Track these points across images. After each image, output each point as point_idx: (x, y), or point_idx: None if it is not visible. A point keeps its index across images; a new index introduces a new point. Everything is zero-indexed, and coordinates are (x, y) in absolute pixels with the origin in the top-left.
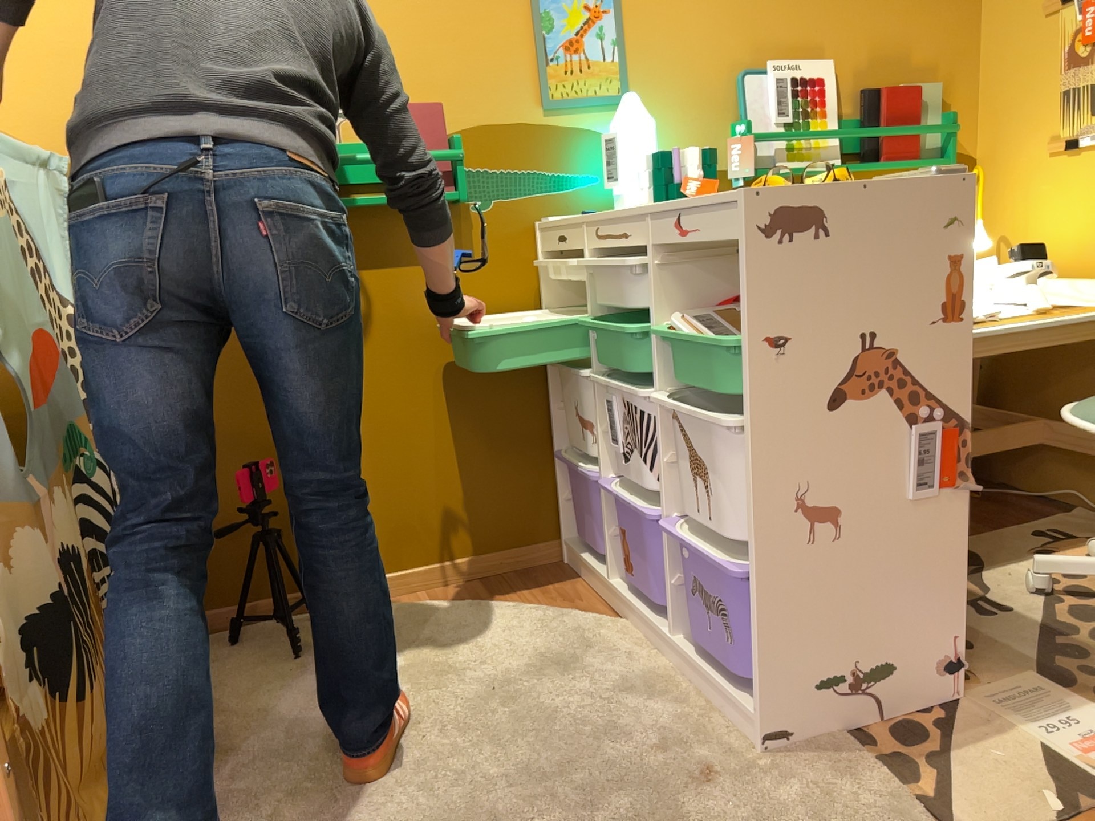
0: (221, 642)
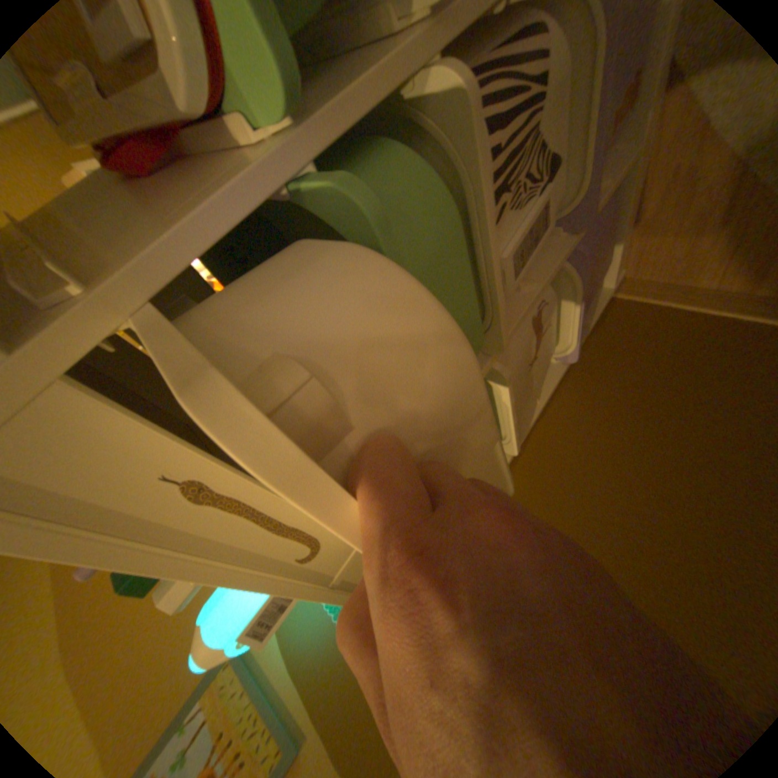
0: None
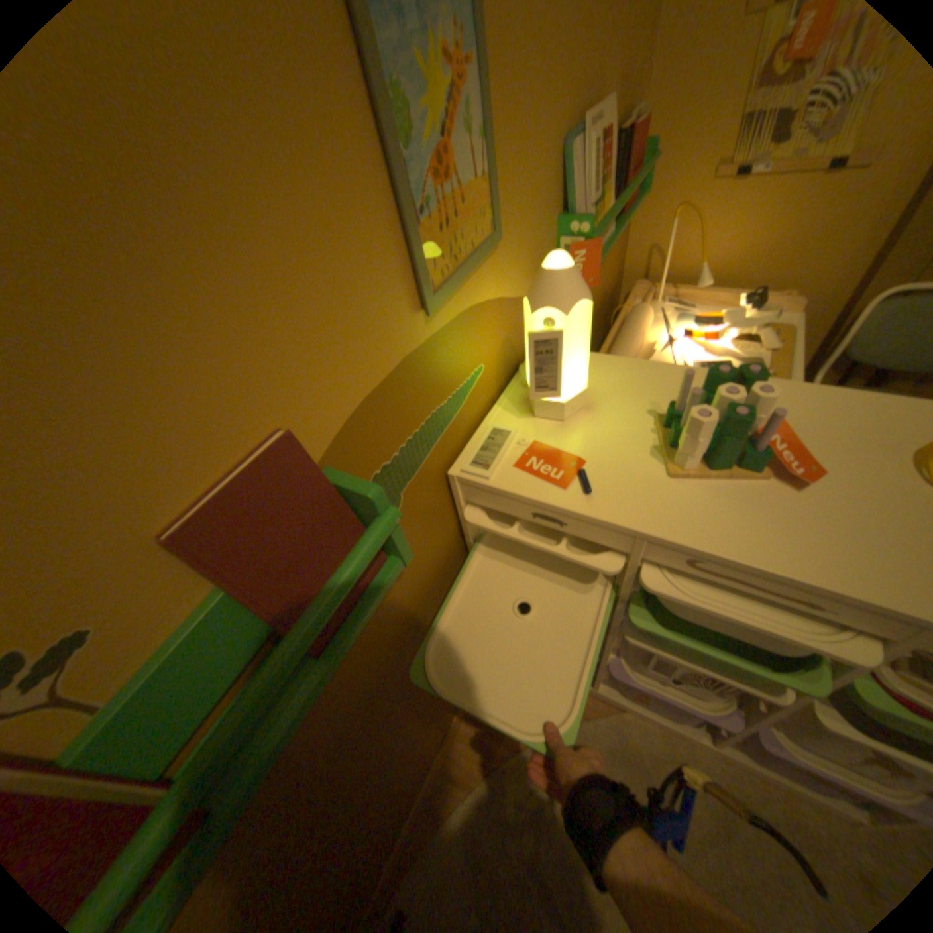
0: None
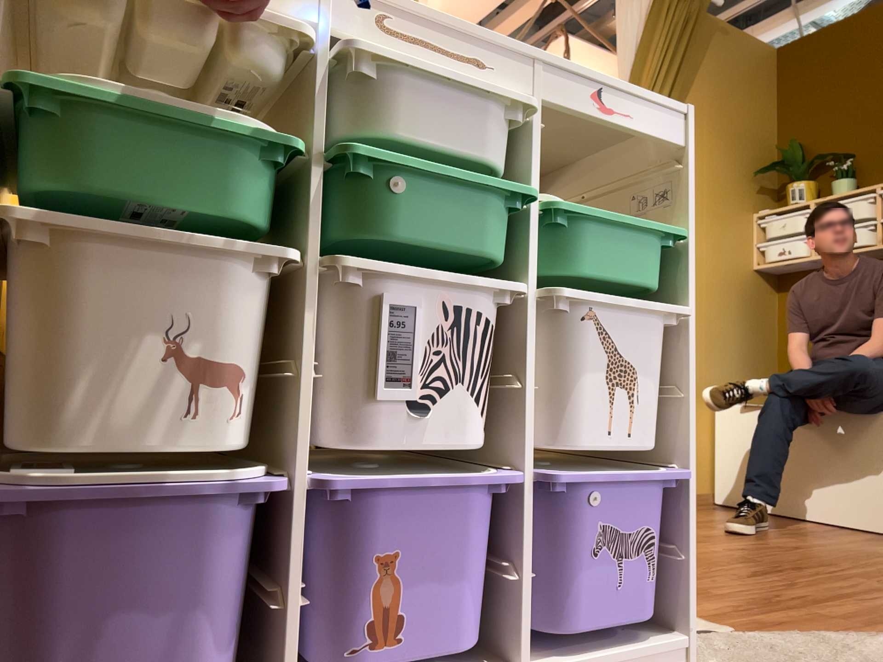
0: None
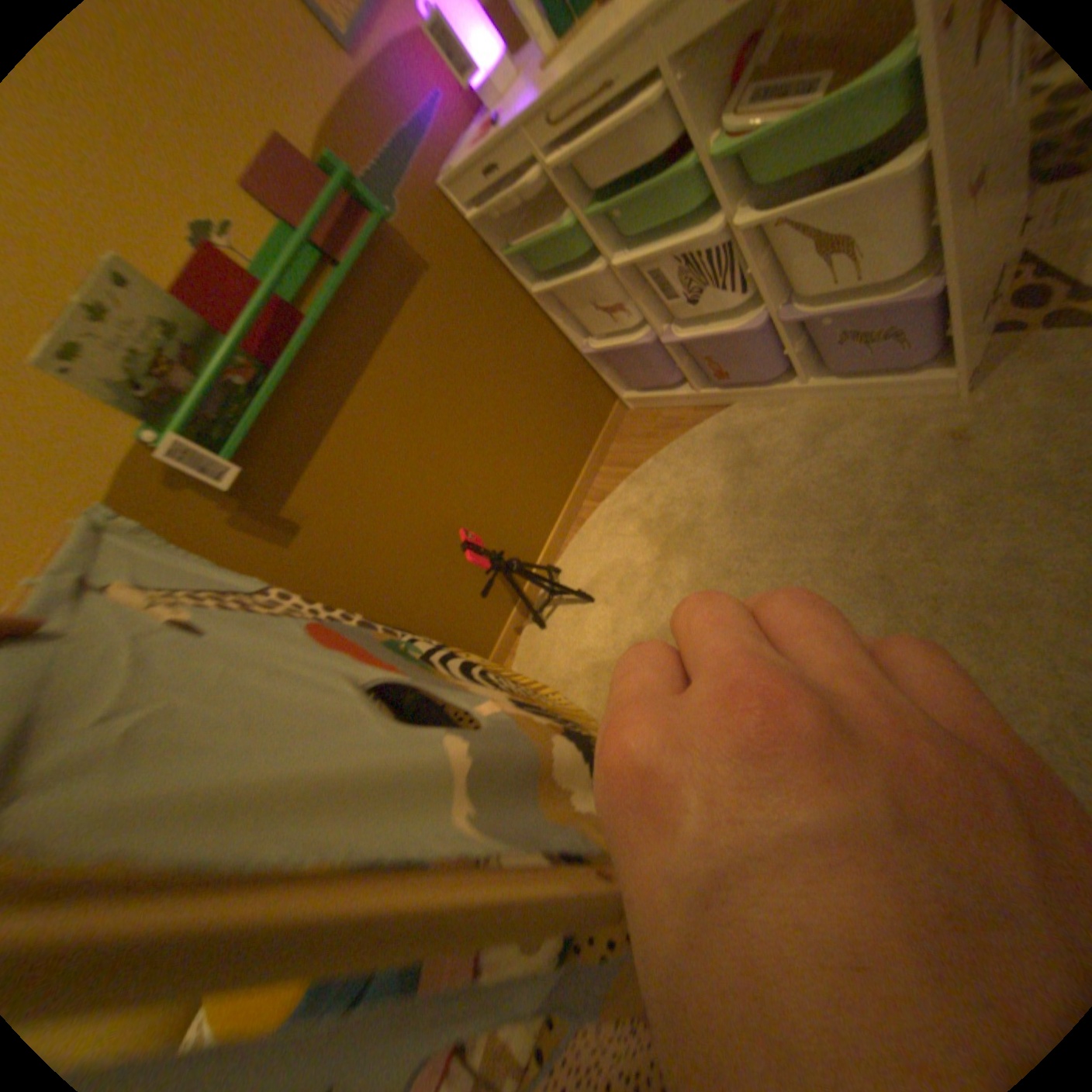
0: (537, 633)
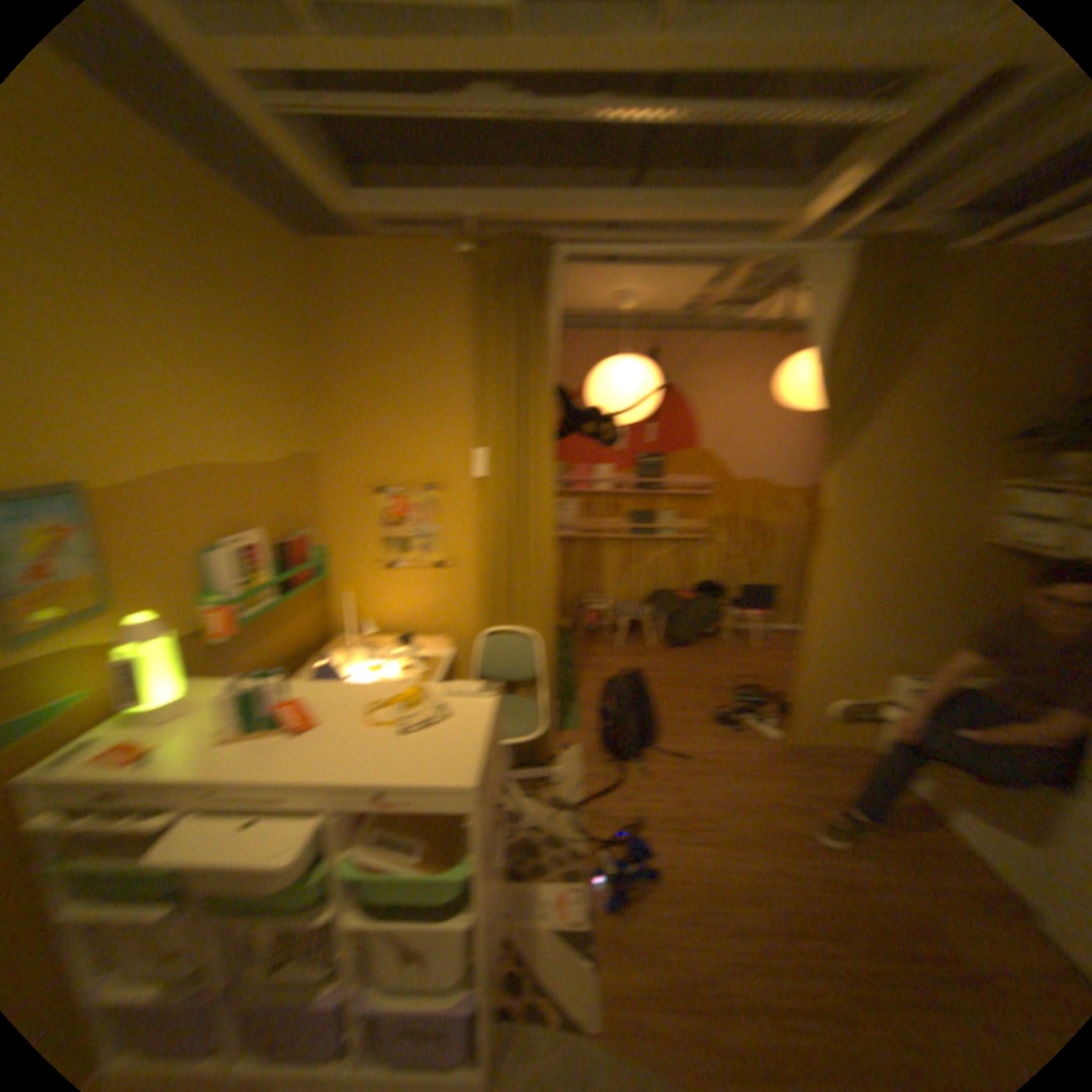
0: None
